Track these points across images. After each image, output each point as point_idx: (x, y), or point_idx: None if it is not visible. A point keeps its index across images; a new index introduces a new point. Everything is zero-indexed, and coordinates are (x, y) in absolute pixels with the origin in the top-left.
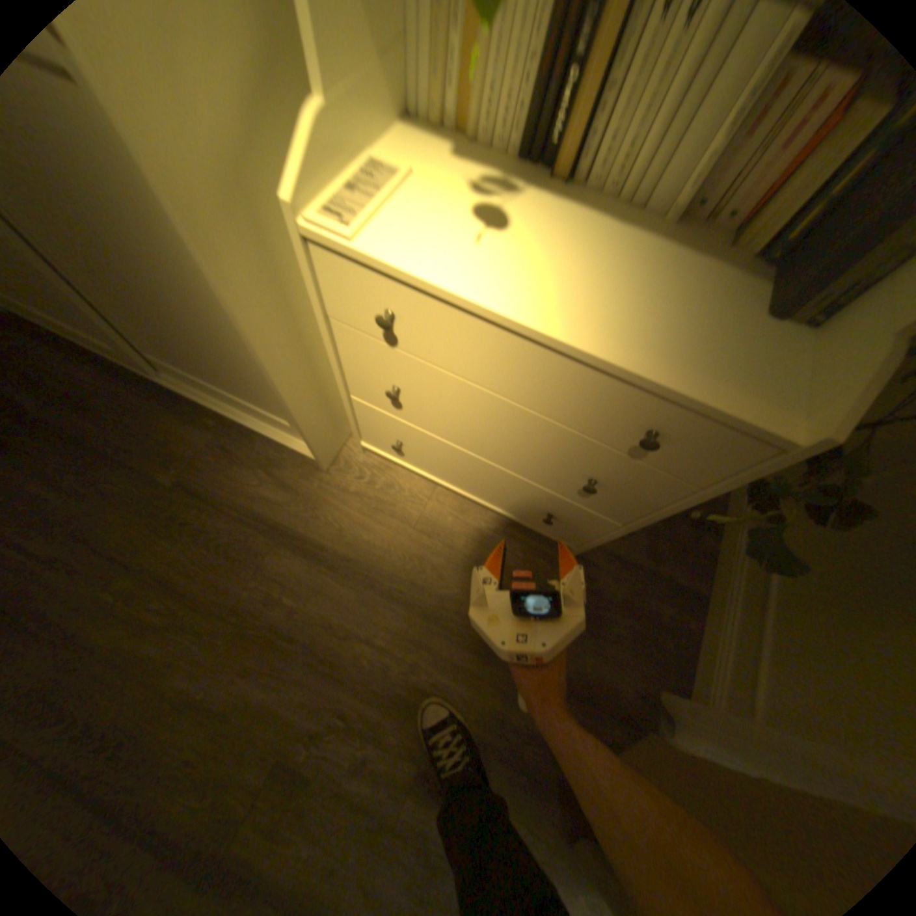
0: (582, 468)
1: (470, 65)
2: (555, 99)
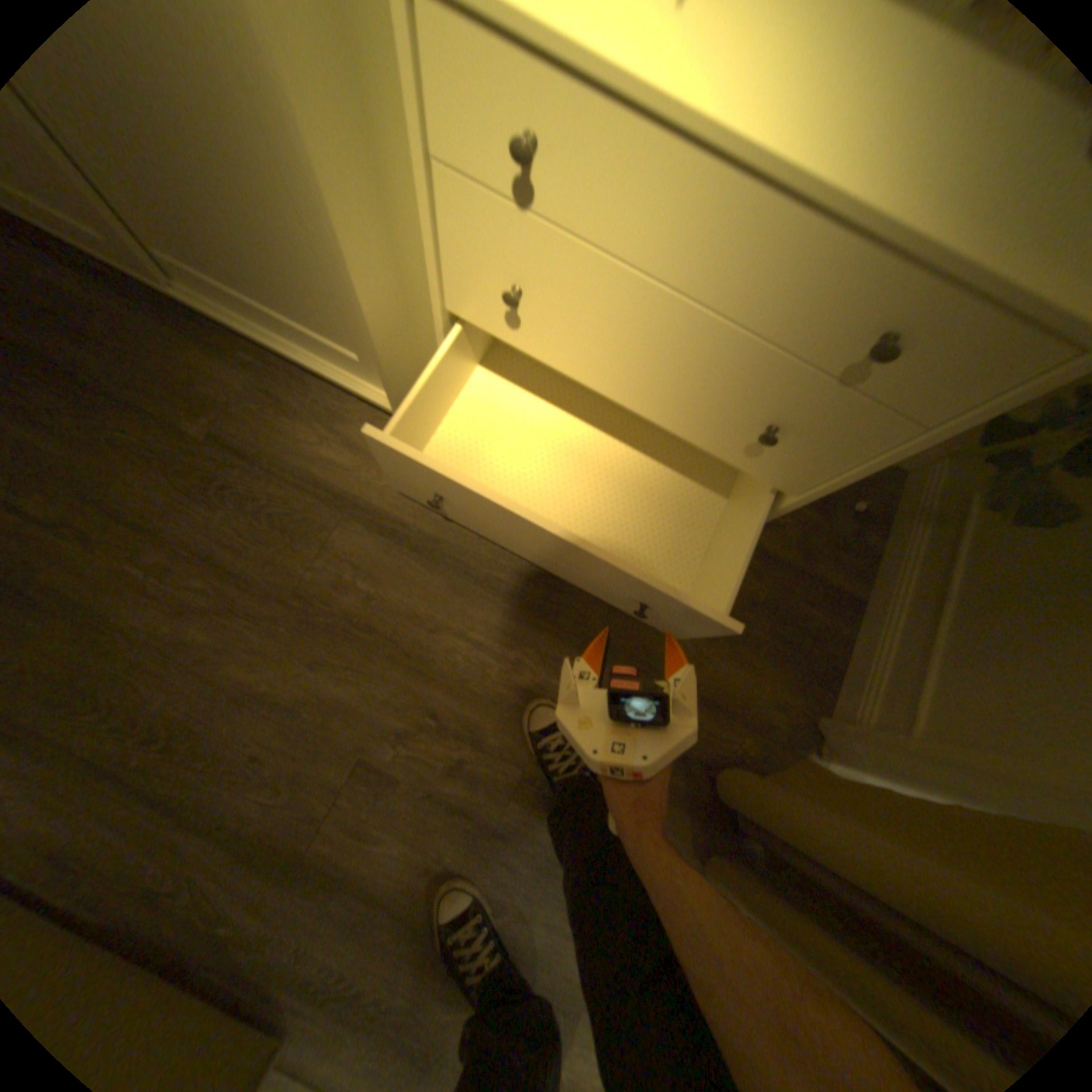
0: (762, 411)
1: None
2: None
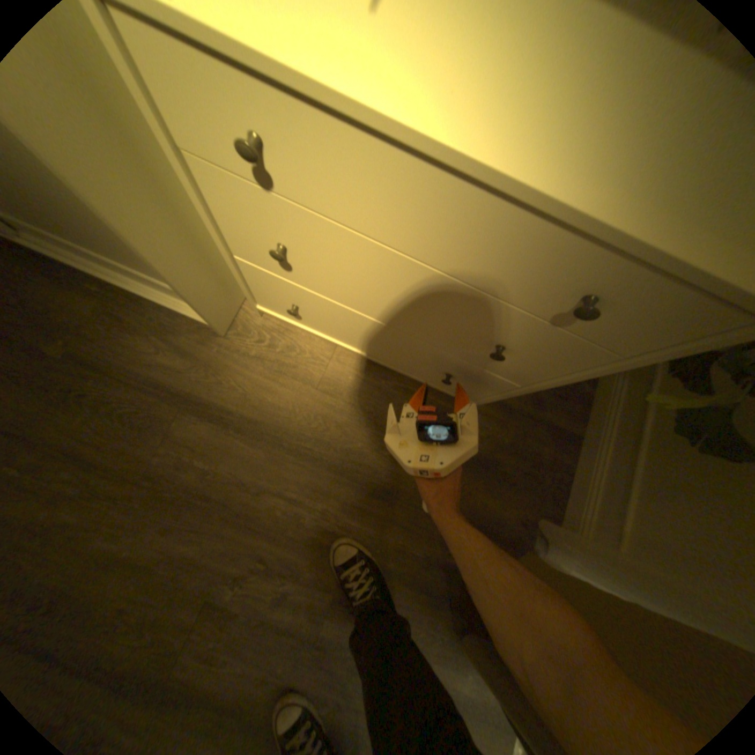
0: (491, 335)
1: None
2: None
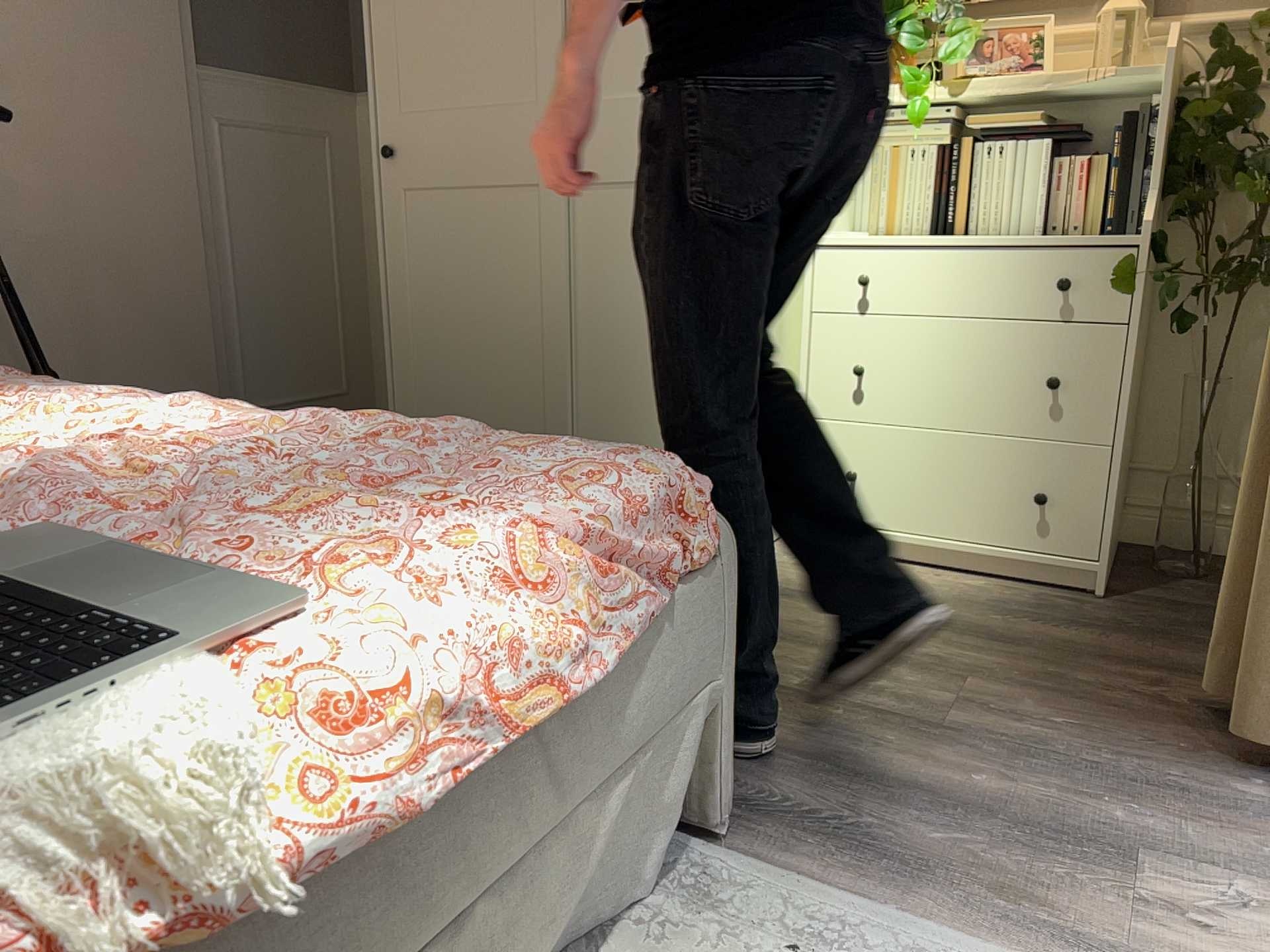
0: (1038, 371)
1: (893, 203)
2: (945, 203)
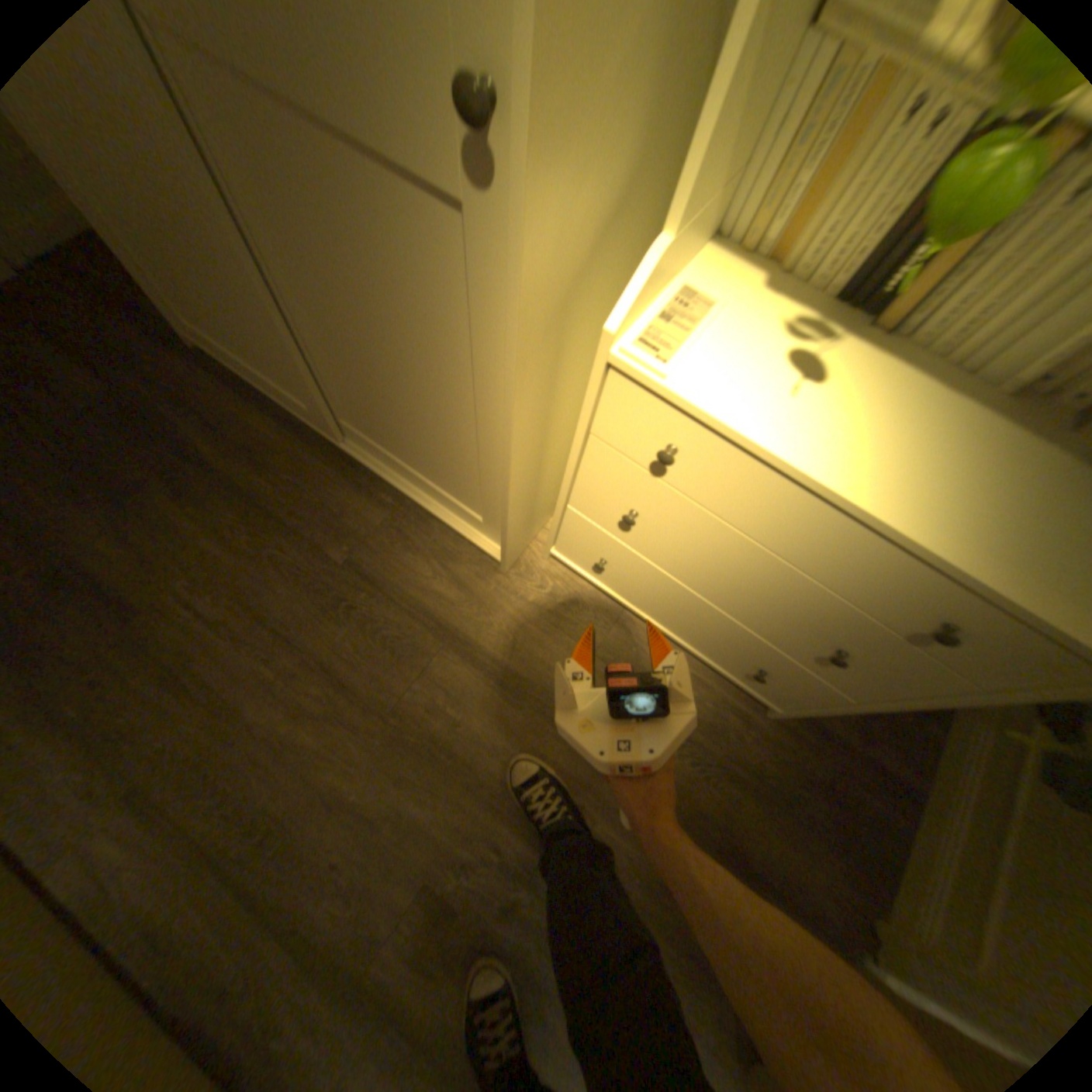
0: (835, 638)
1: (813, 207)
2: (902, 255)
